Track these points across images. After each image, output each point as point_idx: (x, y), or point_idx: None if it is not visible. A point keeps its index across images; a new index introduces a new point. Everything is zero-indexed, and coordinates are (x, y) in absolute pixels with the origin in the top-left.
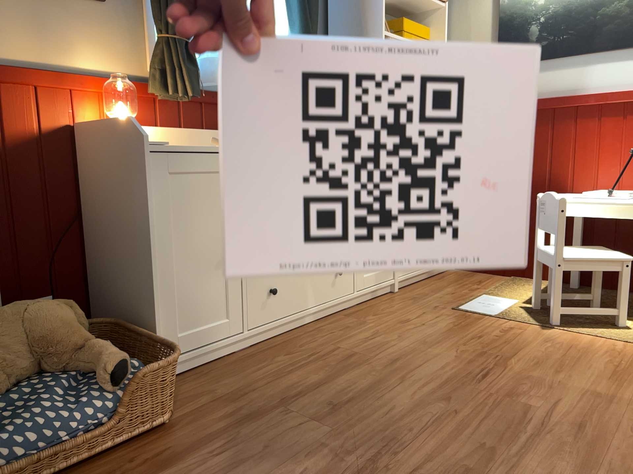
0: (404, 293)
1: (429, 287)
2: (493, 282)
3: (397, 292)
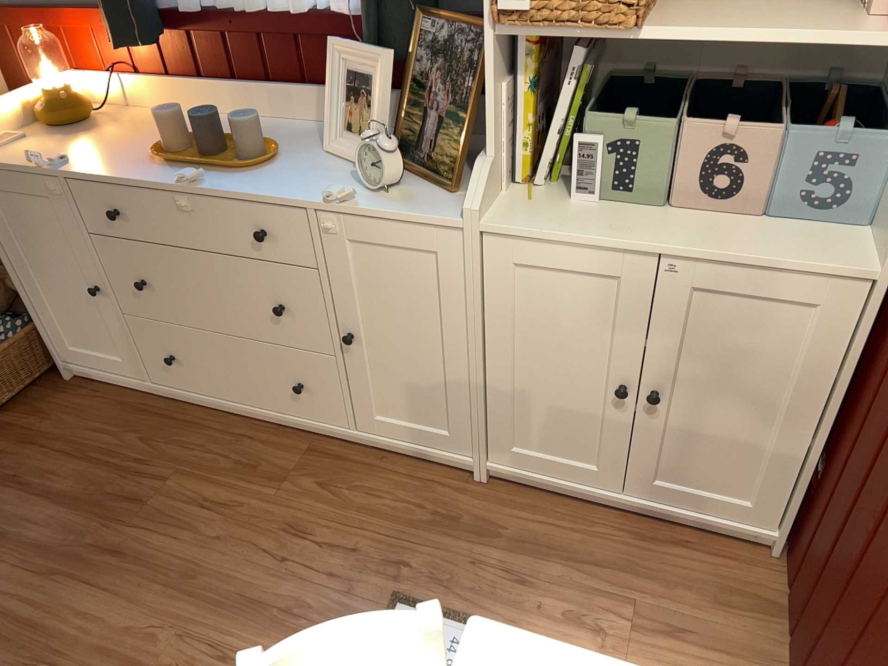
0: (481, 493)
1: (555, 526)
2: (681, 659)
3: (483, 481)
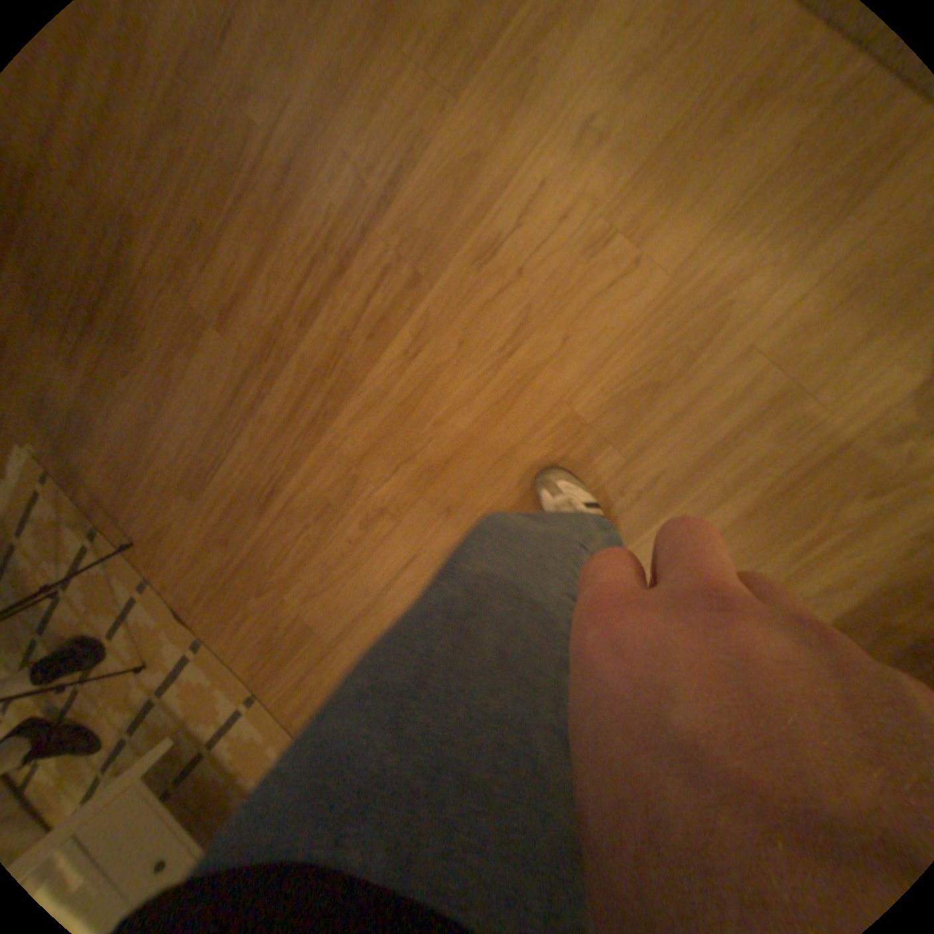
0: None
1: None
2: None
3: None
